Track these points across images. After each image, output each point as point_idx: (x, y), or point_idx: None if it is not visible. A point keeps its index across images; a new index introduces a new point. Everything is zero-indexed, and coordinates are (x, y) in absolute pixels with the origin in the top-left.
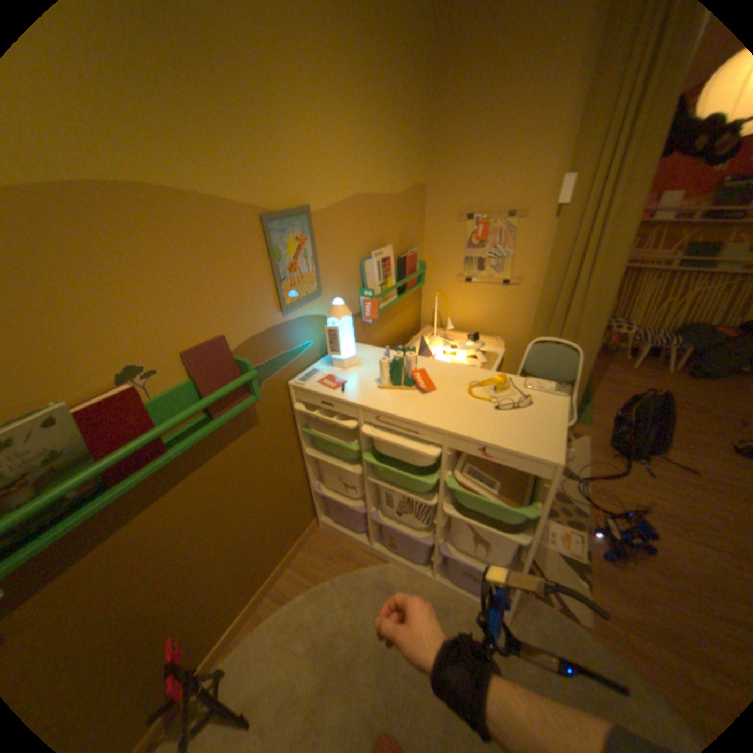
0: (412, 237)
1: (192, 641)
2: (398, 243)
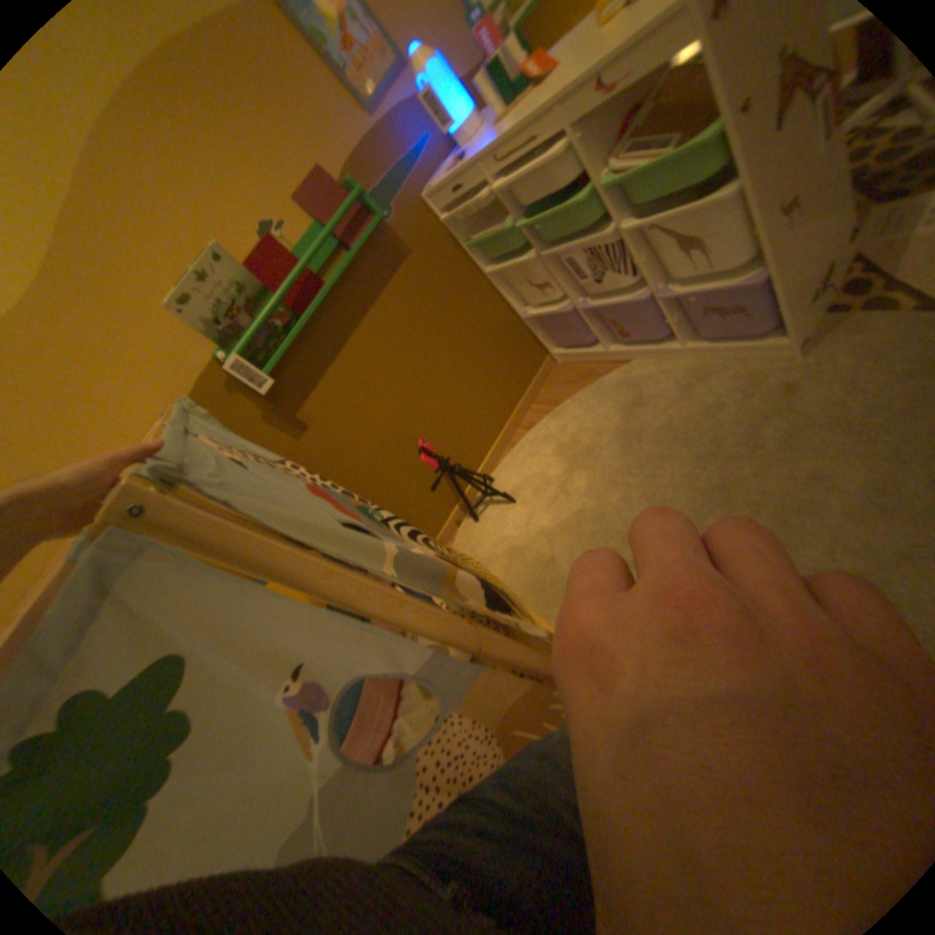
0: None
1: (455, 456)
2: None
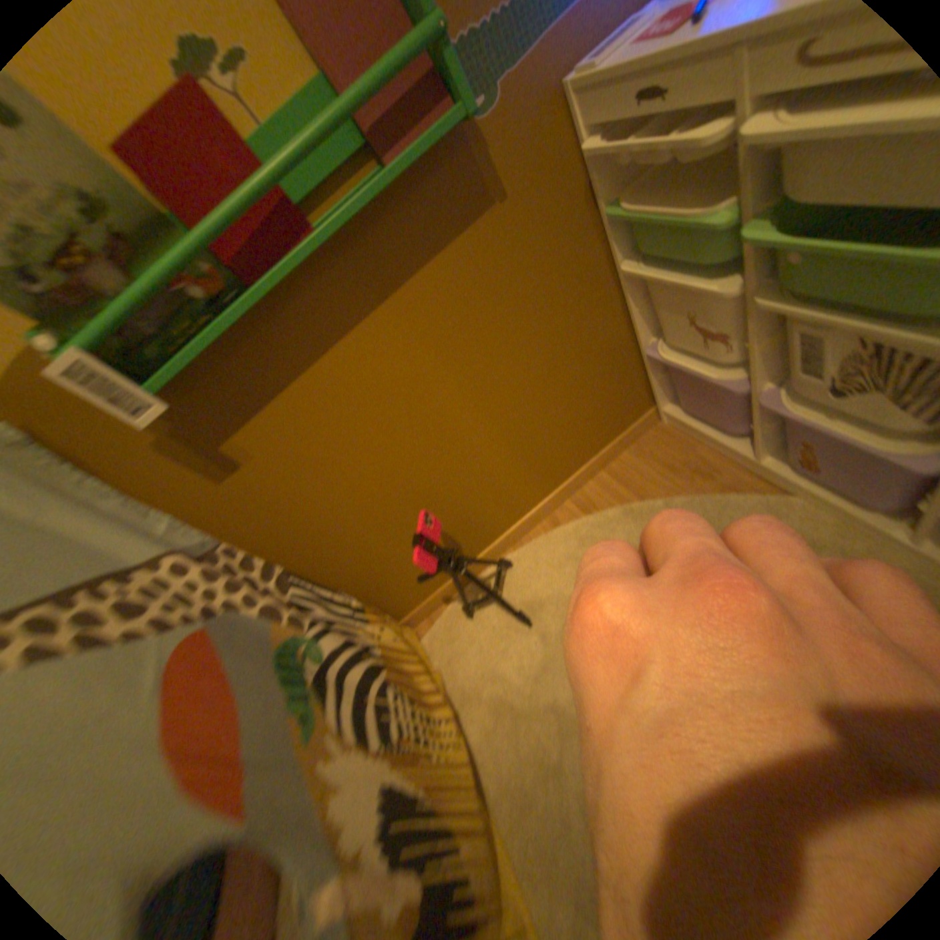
0: None
1: (468, 524)
2: None
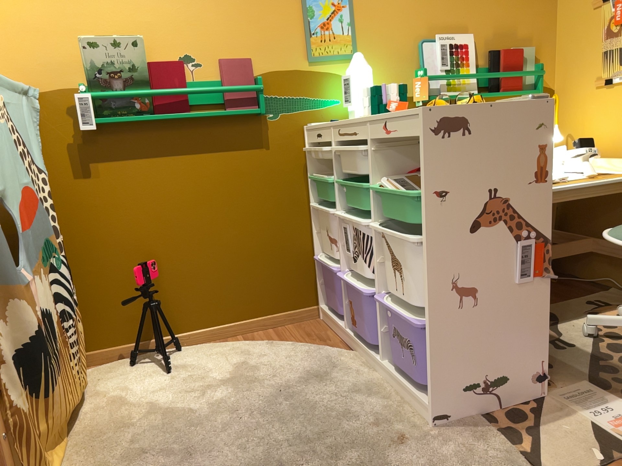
0: (524, 36)
1: (171, 302)
2: (492, 37)
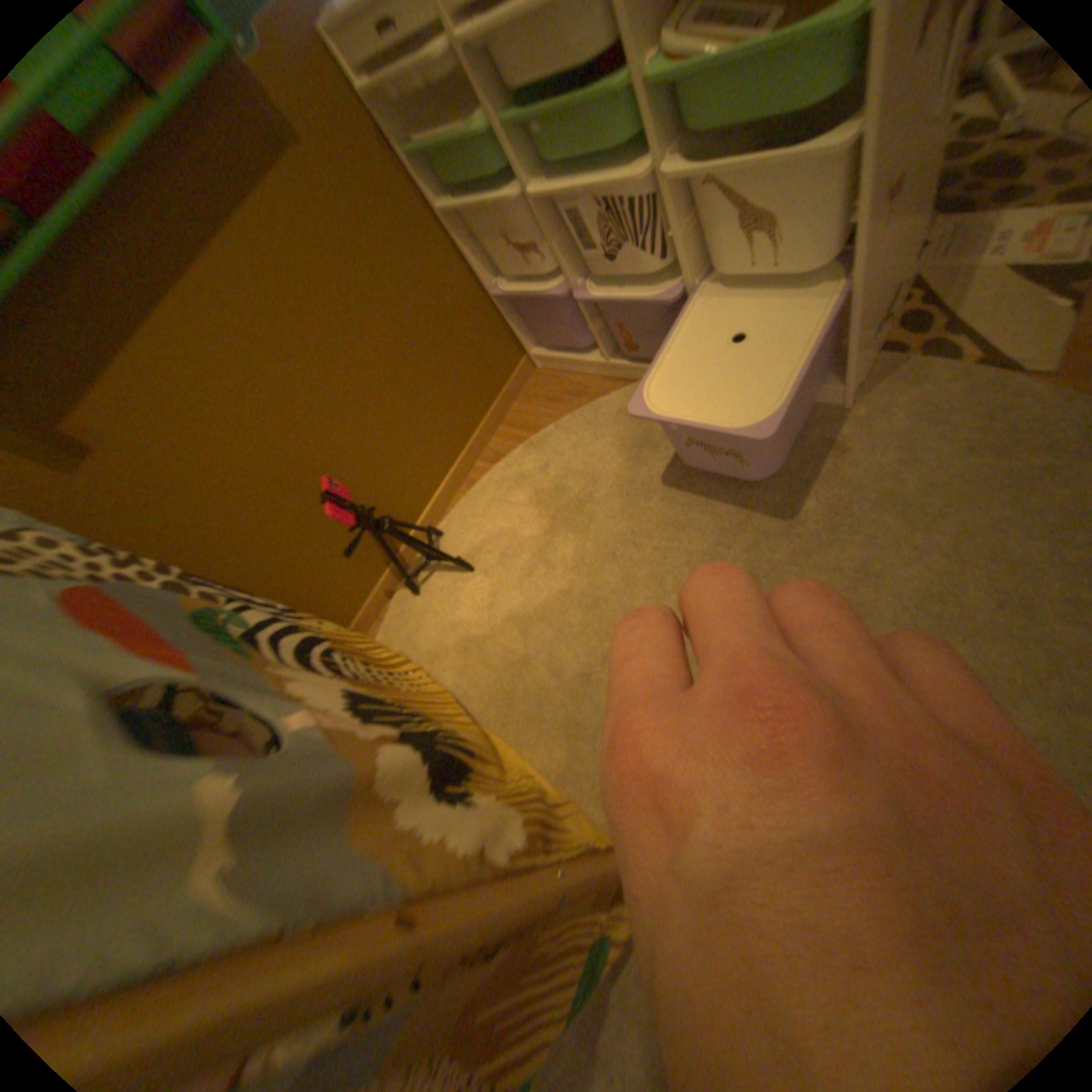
0: None
1: (385, 500)
2: None
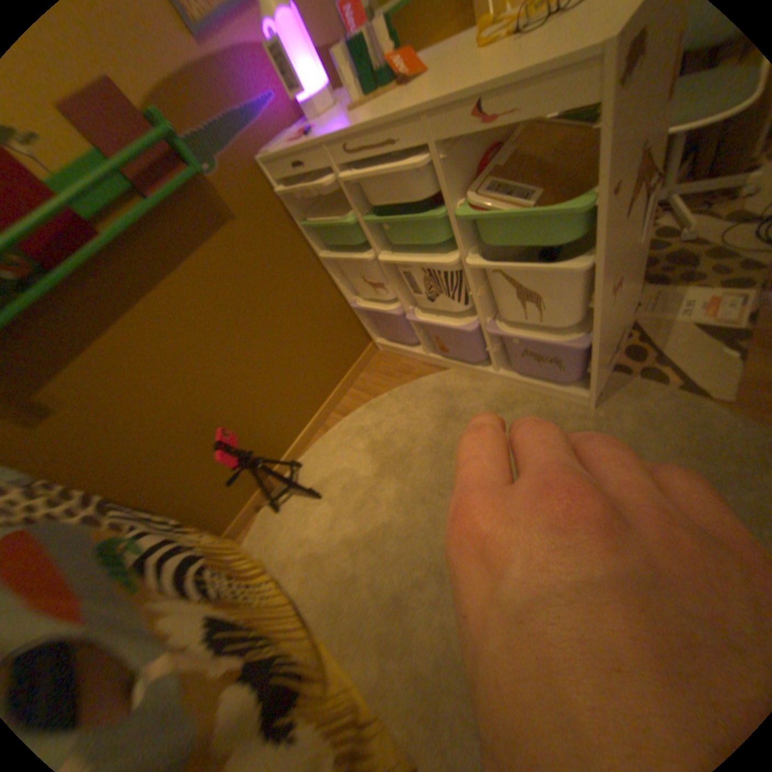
0: None
1: (263, 440)
2: None
